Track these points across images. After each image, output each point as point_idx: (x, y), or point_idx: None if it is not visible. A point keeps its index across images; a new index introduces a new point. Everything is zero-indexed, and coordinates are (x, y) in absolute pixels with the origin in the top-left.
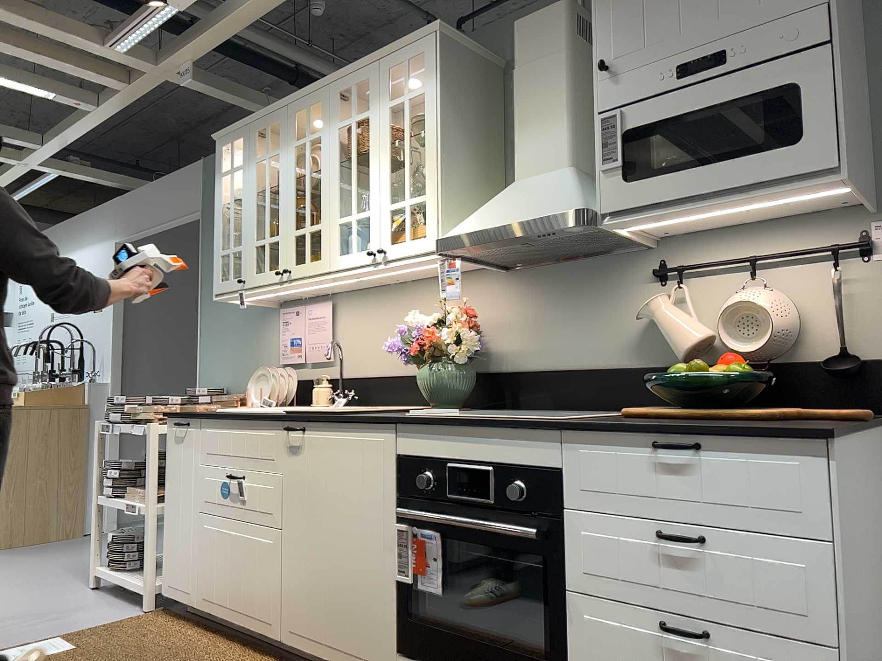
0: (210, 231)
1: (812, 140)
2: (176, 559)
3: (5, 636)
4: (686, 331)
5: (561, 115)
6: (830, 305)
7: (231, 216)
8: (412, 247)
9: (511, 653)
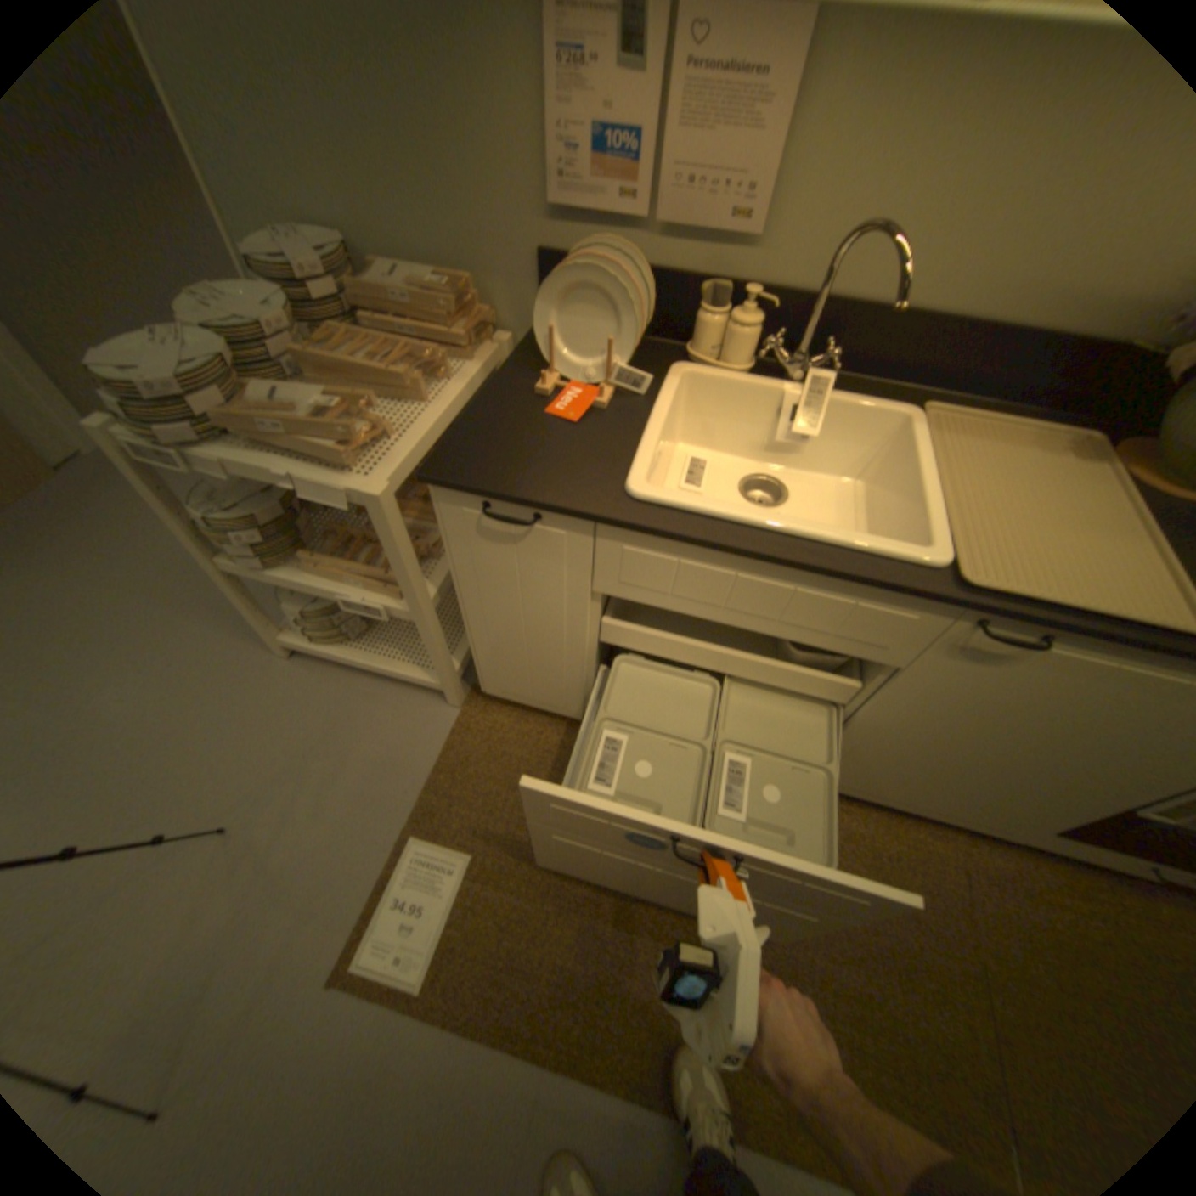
0: None
1: None
2: (520, 675)
3: (308, 866)
4: None
5: None
6: None
7: None
8: None
9: None
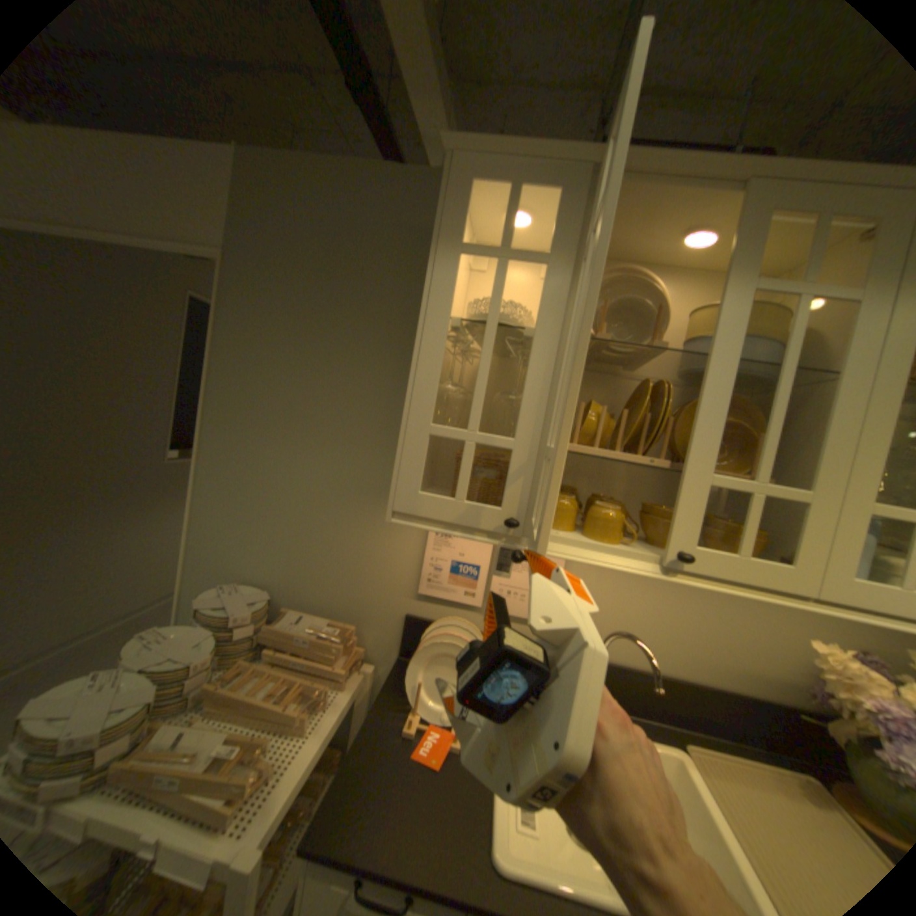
0: (243, 295)
1: None
2: None
3: None
4: None
5: None
6: None
7: (484, 355)
8: None
9: None
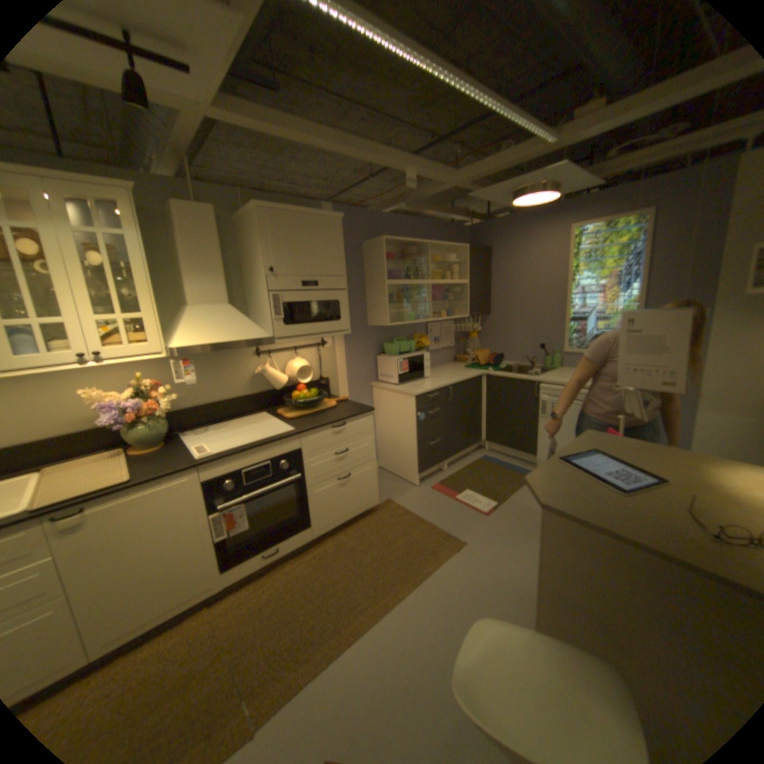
0: None
1: (344, 320)
2: None
3: None
4: (283, 378)
5: (221, 274)
6: (319, 363)
7: None
8: (134, 351)
9: (286, 525)
